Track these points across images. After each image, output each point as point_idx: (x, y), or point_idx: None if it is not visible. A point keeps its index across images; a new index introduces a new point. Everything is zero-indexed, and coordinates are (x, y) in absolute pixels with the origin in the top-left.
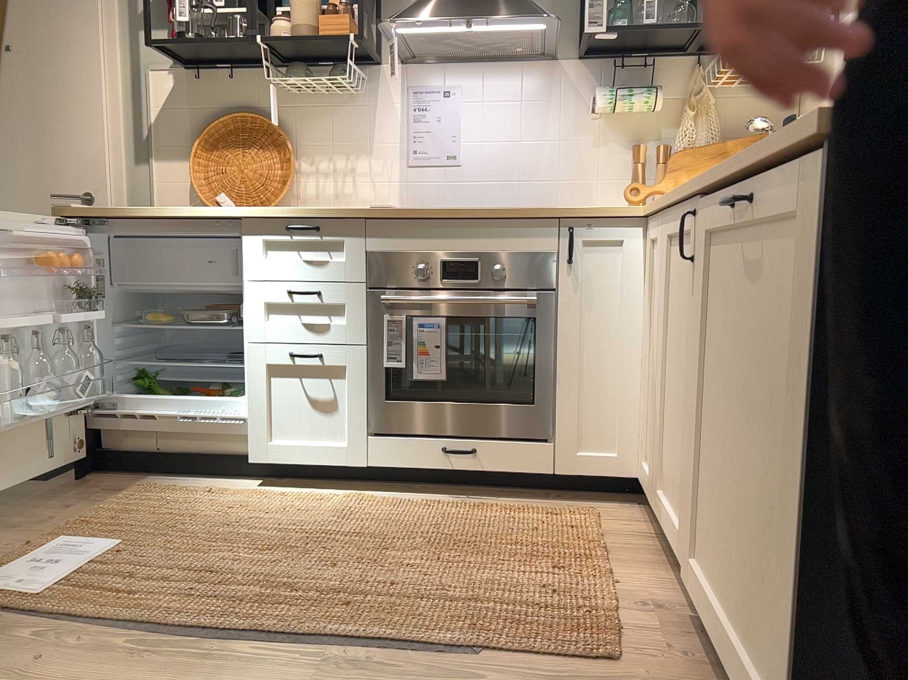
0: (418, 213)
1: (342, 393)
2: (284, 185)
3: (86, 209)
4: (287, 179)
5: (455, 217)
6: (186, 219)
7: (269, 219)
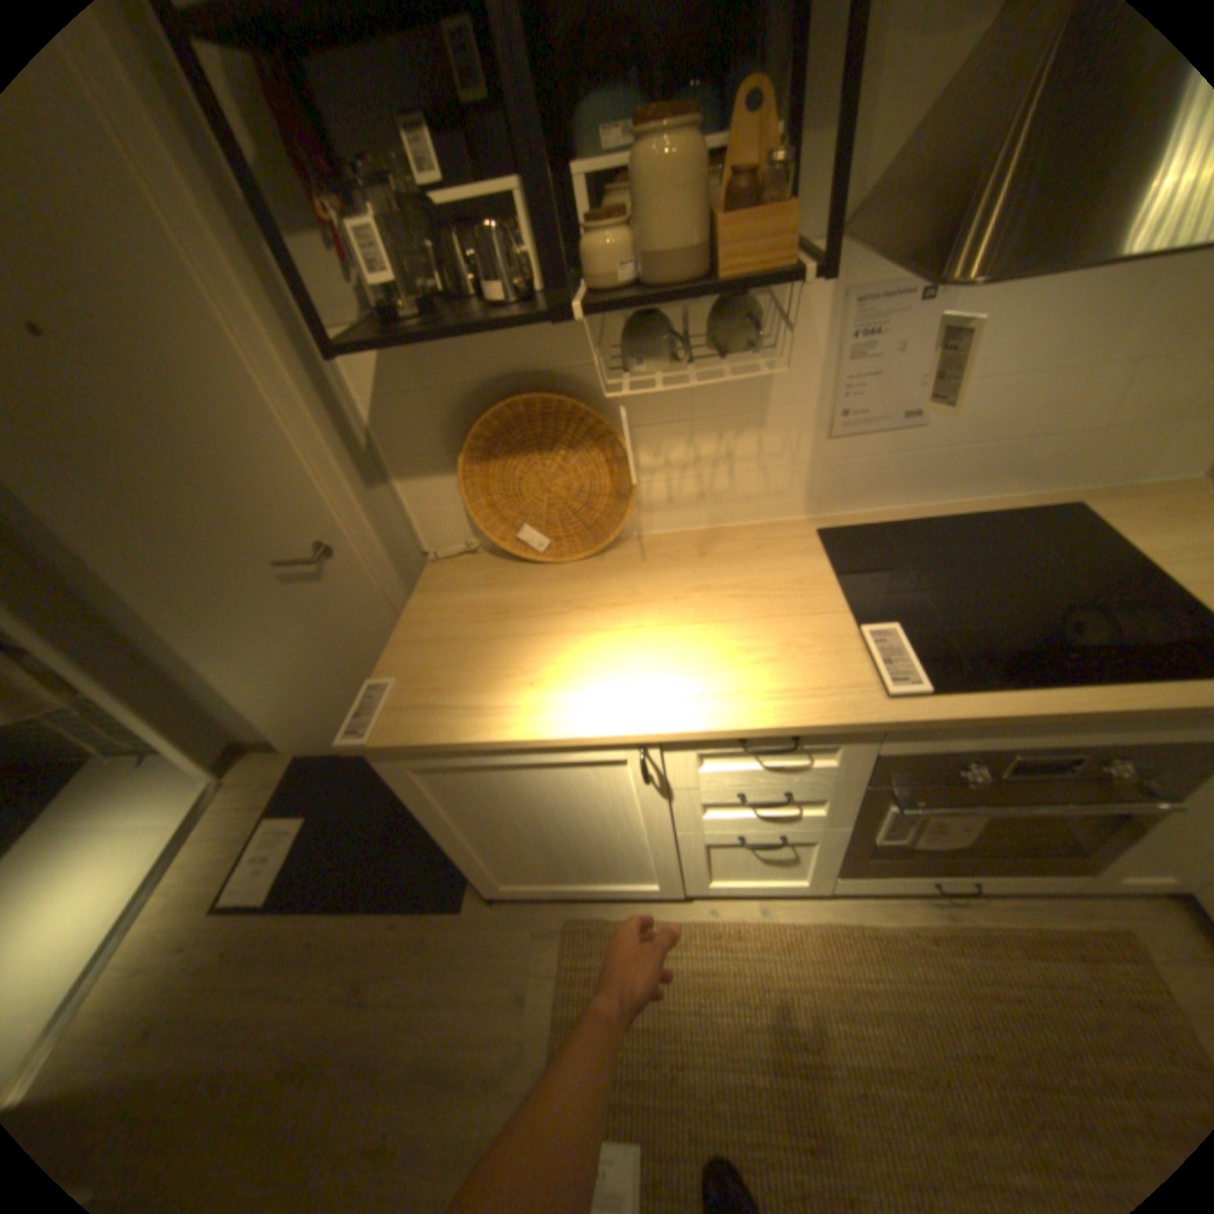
0: (1003, 720)
1: (808, 852)
2: (623, 497)
3: (396, 742)
4: (630, 493)
5: (1073, 717)
6: (567, 742)
7: (712, 734)
